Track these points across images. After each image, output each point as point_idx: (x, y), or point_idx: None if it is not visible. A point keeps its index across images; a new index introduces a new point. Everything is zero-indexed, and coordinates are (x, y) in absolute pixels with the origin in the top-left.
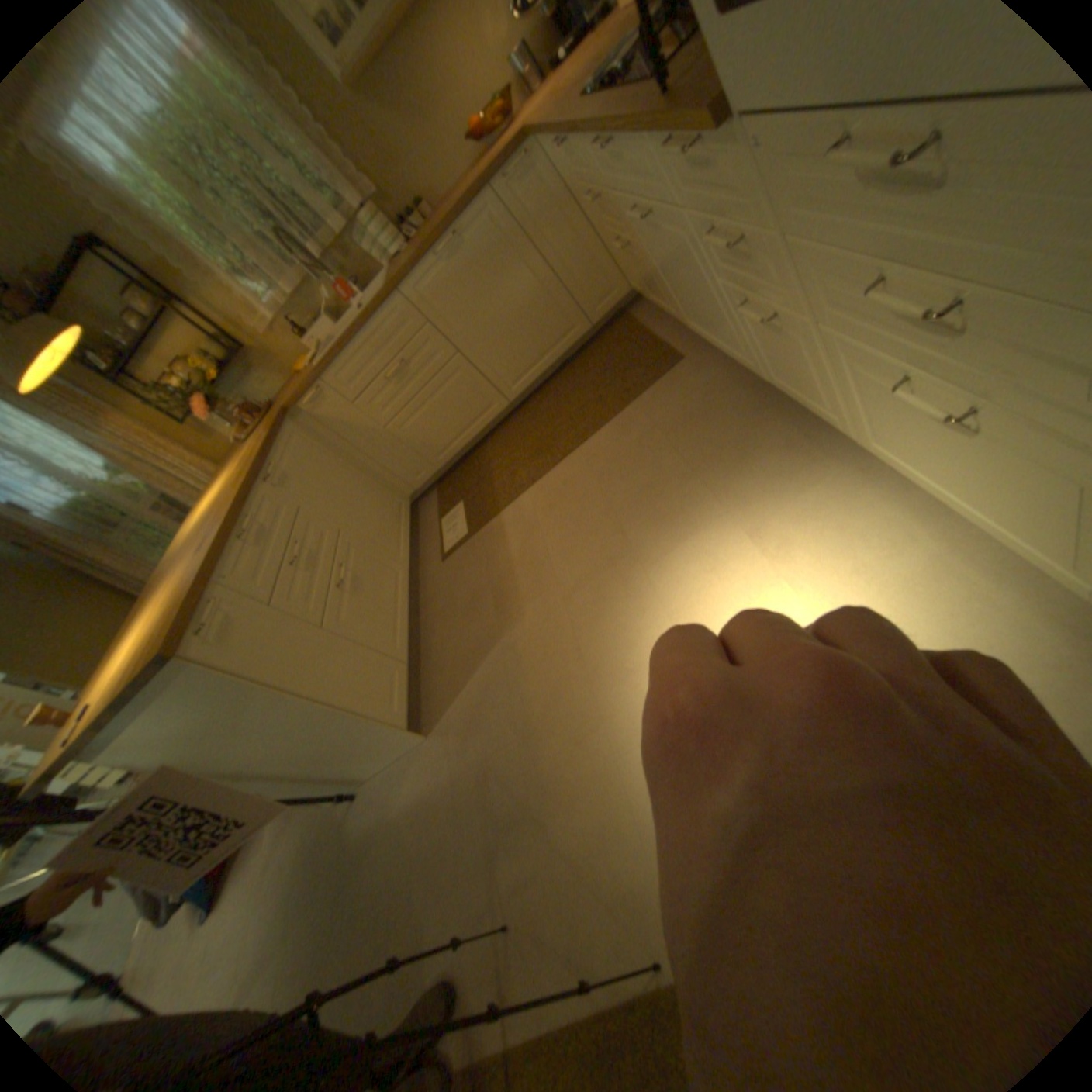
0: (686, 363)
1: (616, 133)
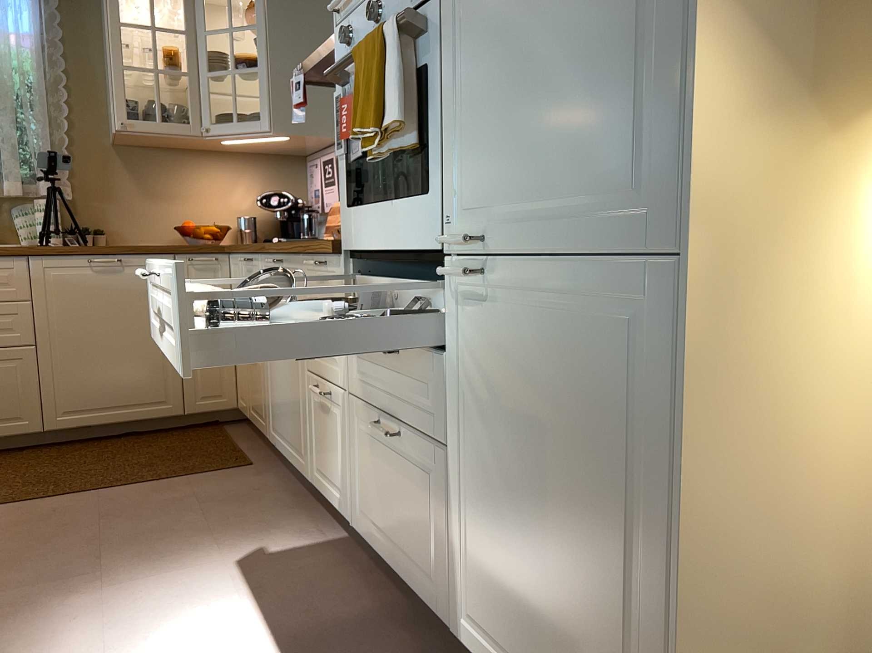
0: (250, 470)
1: (285, 260)
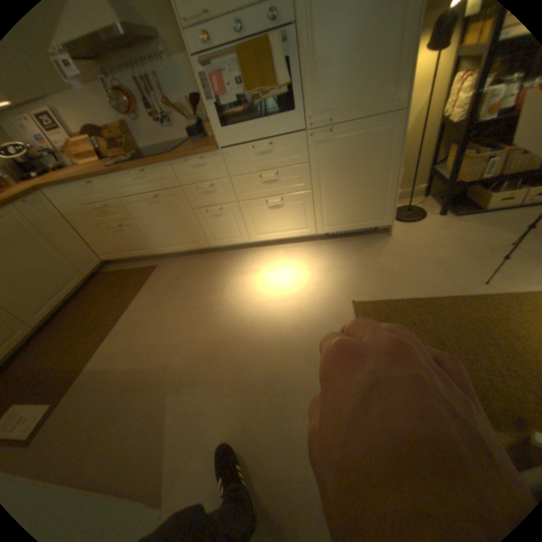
0: (160, 267)
1: (146, 168)
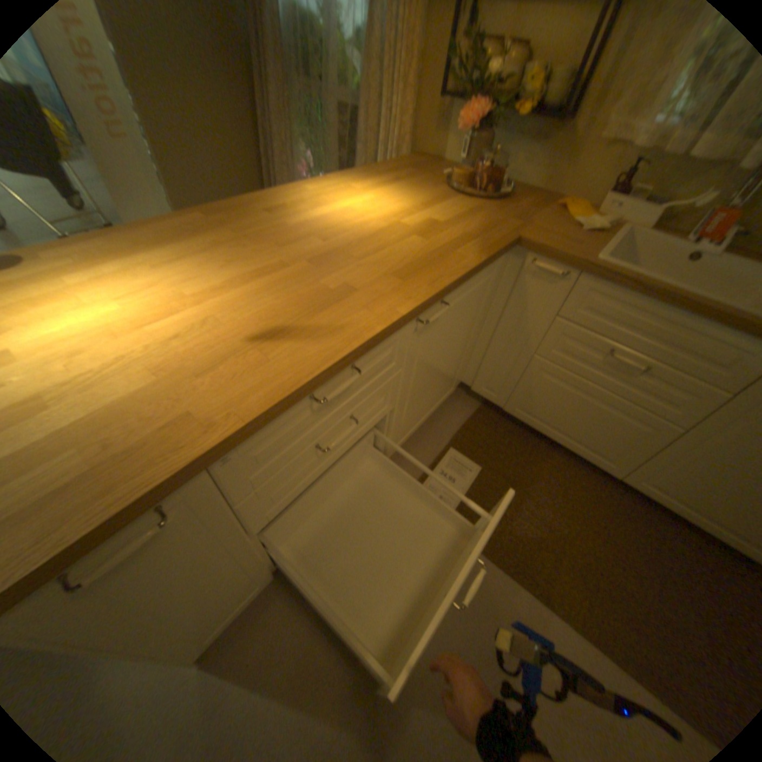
0: None
1: None
